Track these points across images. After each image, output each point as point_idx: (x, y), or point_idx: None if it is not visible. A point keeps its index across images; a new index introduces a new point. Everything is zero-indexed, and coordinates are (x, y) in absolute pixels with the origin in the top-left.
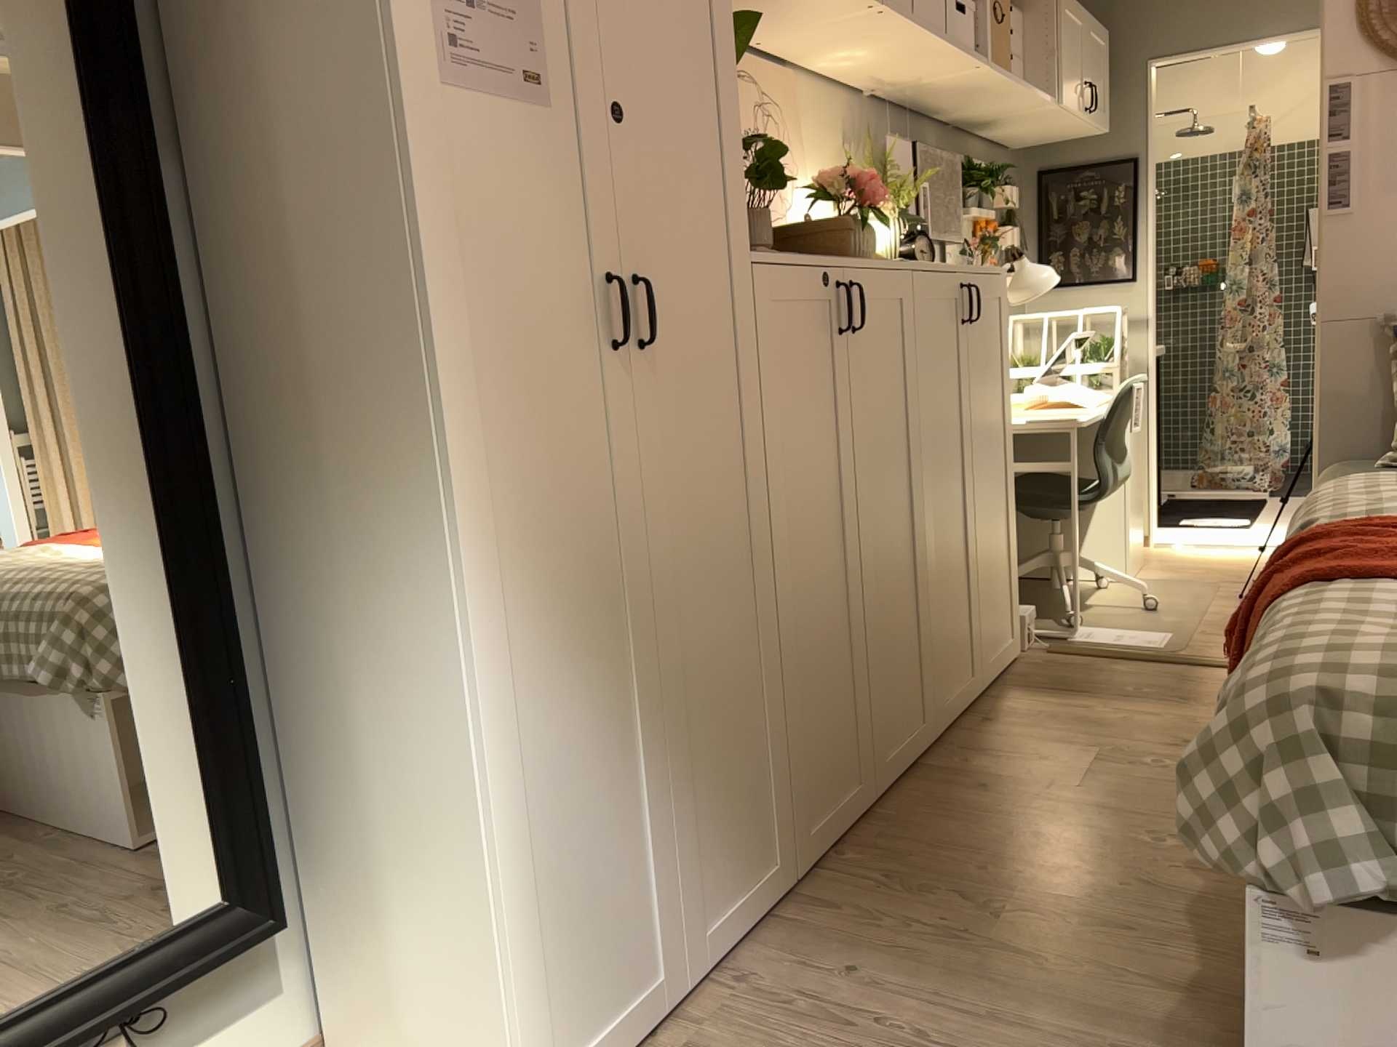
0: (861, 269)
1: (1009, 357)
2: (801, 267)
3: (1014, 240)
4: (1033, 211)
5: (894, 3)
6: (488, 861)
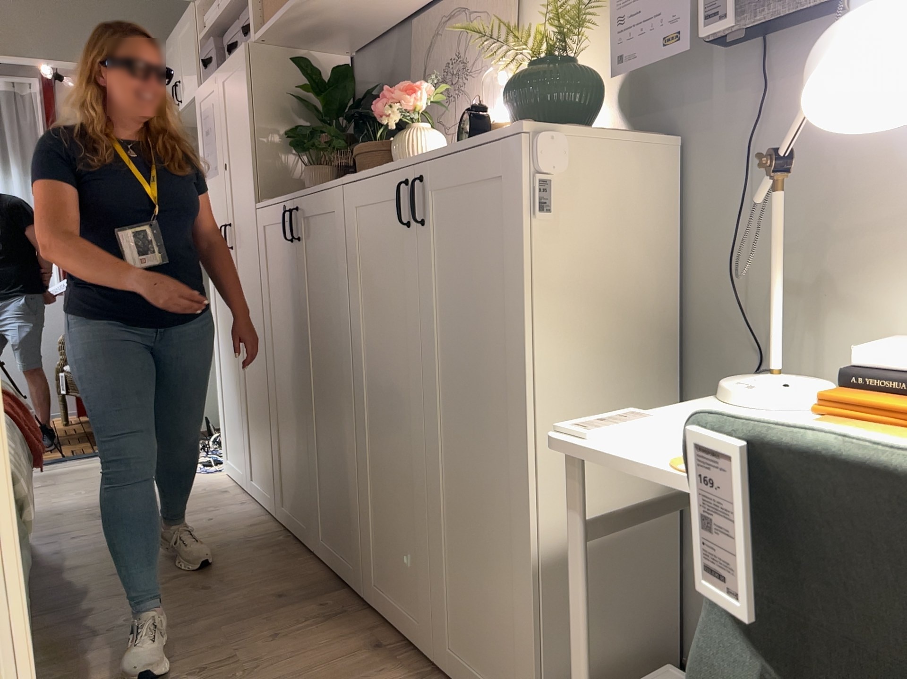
0: (301, 199)
1: (522, 277)
2: (271, 207)
3: None
4: None
5: None
6: (216, 383)
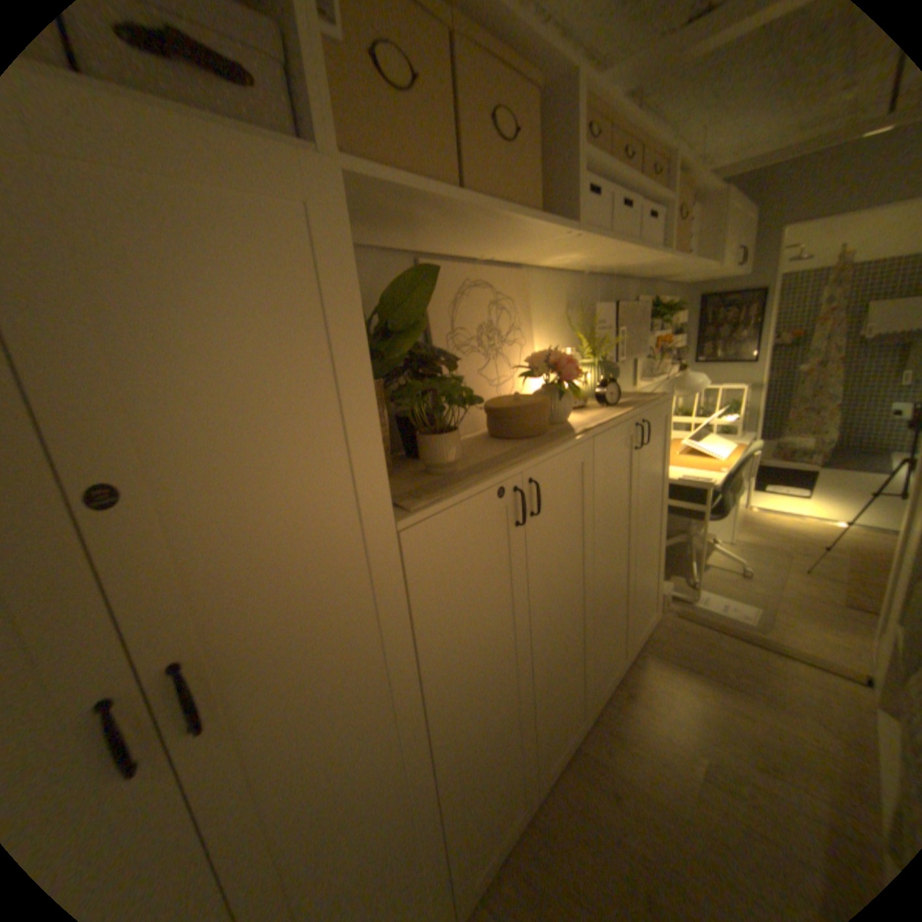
0: (540, 464)
1: (668, 451)
2: (469, 499)
3: (682, 340)
4: (695, 317)
5: (594, 222)
6: None
